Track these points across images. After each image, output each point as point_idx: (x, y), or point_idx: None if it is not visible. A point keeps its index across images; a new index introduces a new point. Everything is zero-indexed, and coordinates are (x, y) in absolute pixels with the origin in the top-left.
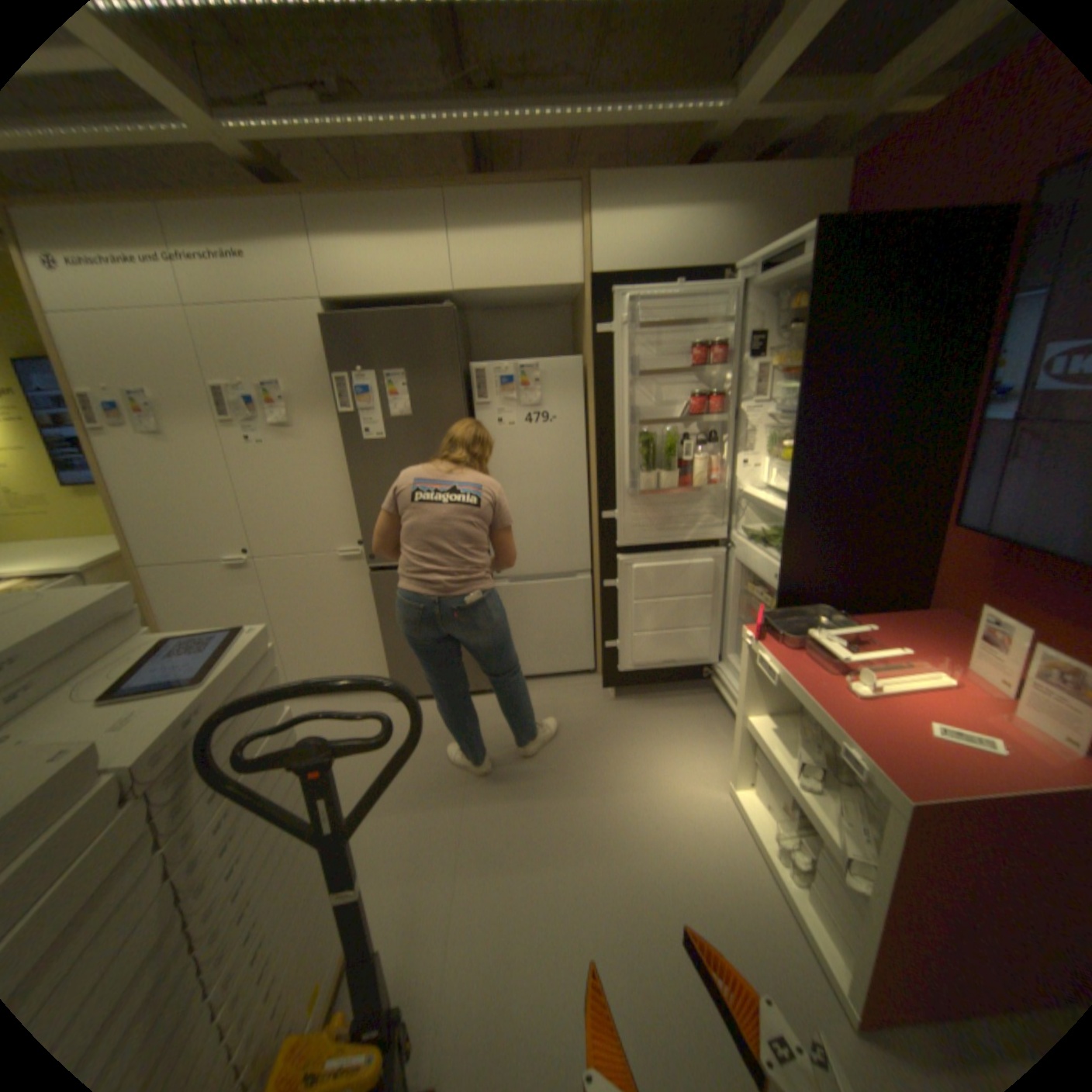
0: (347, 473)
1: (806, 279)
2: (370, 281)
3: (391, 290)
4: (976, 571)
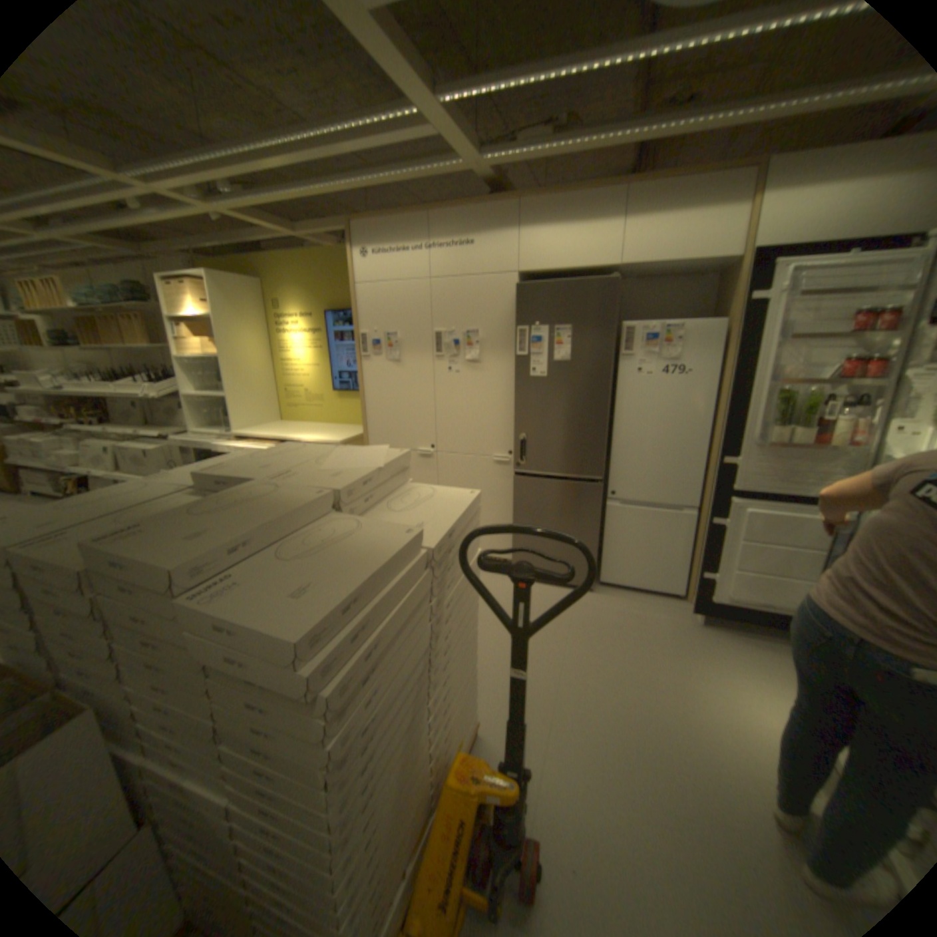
0: (511, 401)
1: None
2: (556, 258)
3: (571, 265)
4: None
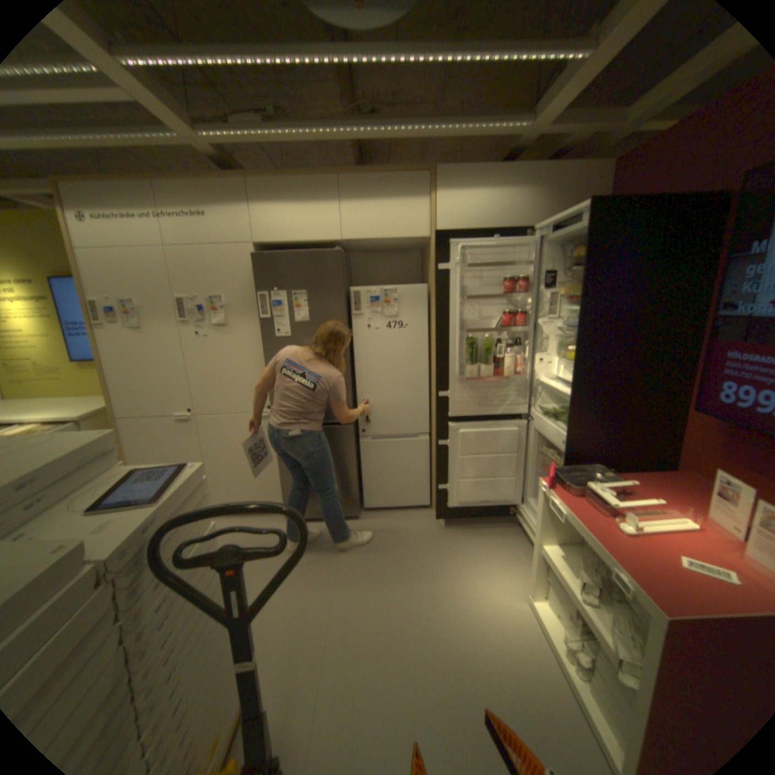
0: (263, 359)
1: (583, 237)
2: (286, 232)
3: (300, 238)
4: (711, 444)
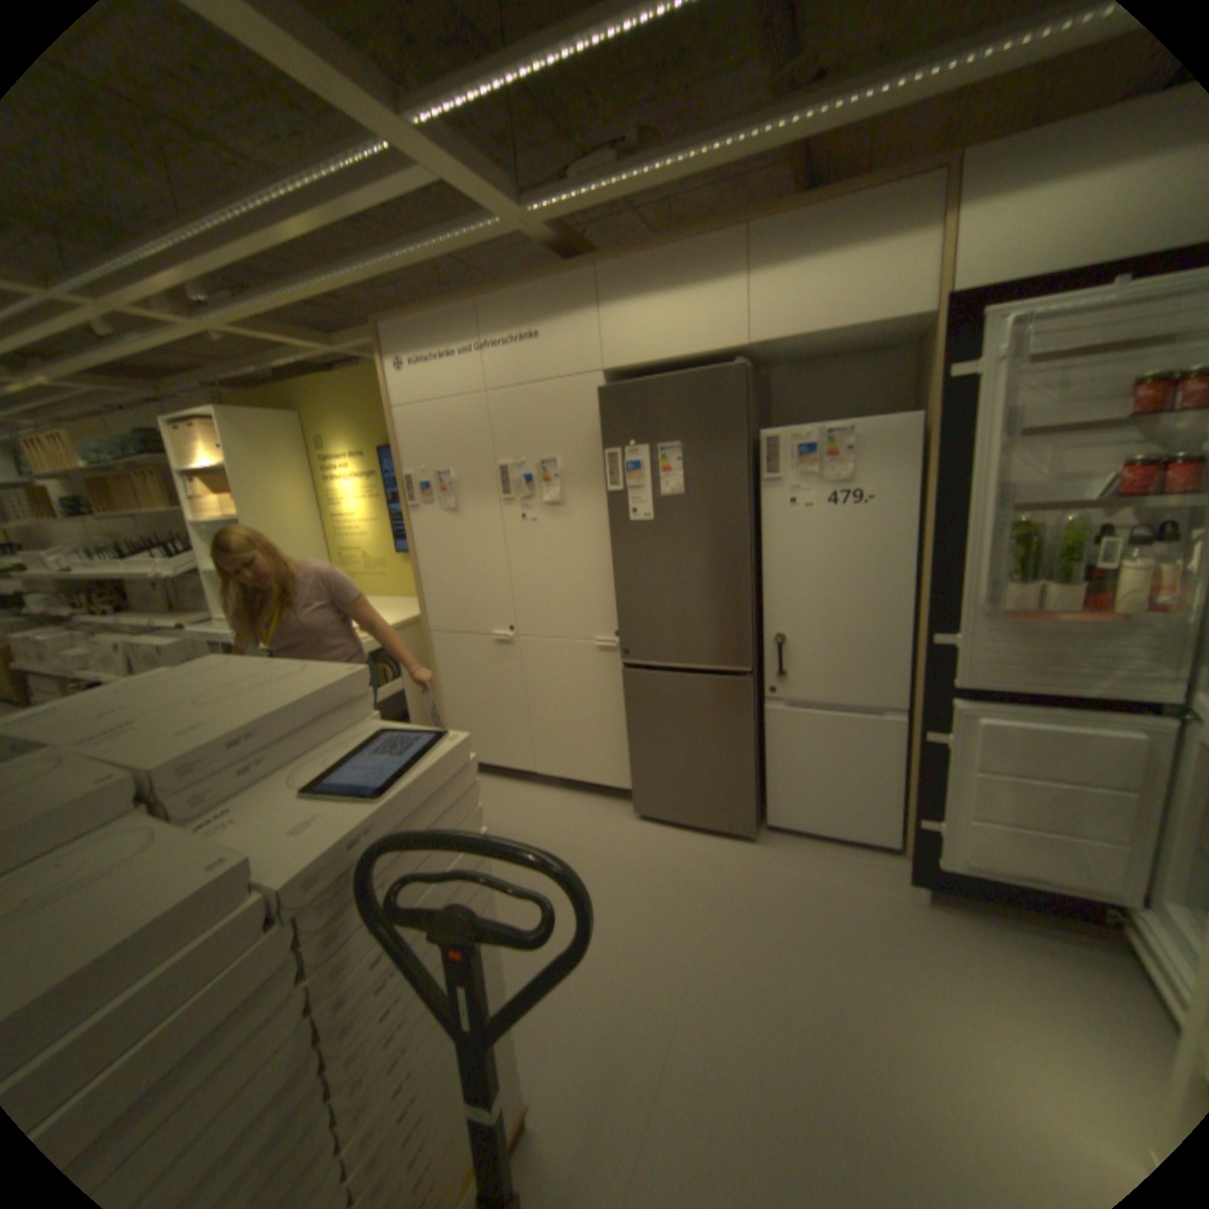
0: (611, 557)
1: None
2: (654, 344)
3: (676, 352)
4: None
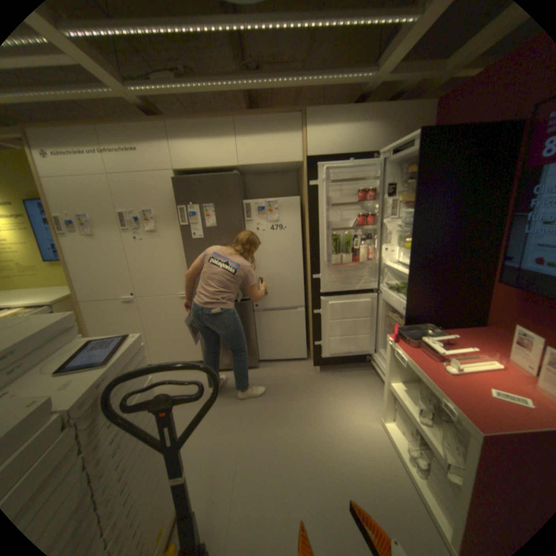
0: (184, 255)
1: (415, 157)
2: (197, 161)
3: (207, 165)
4: (511, 306)
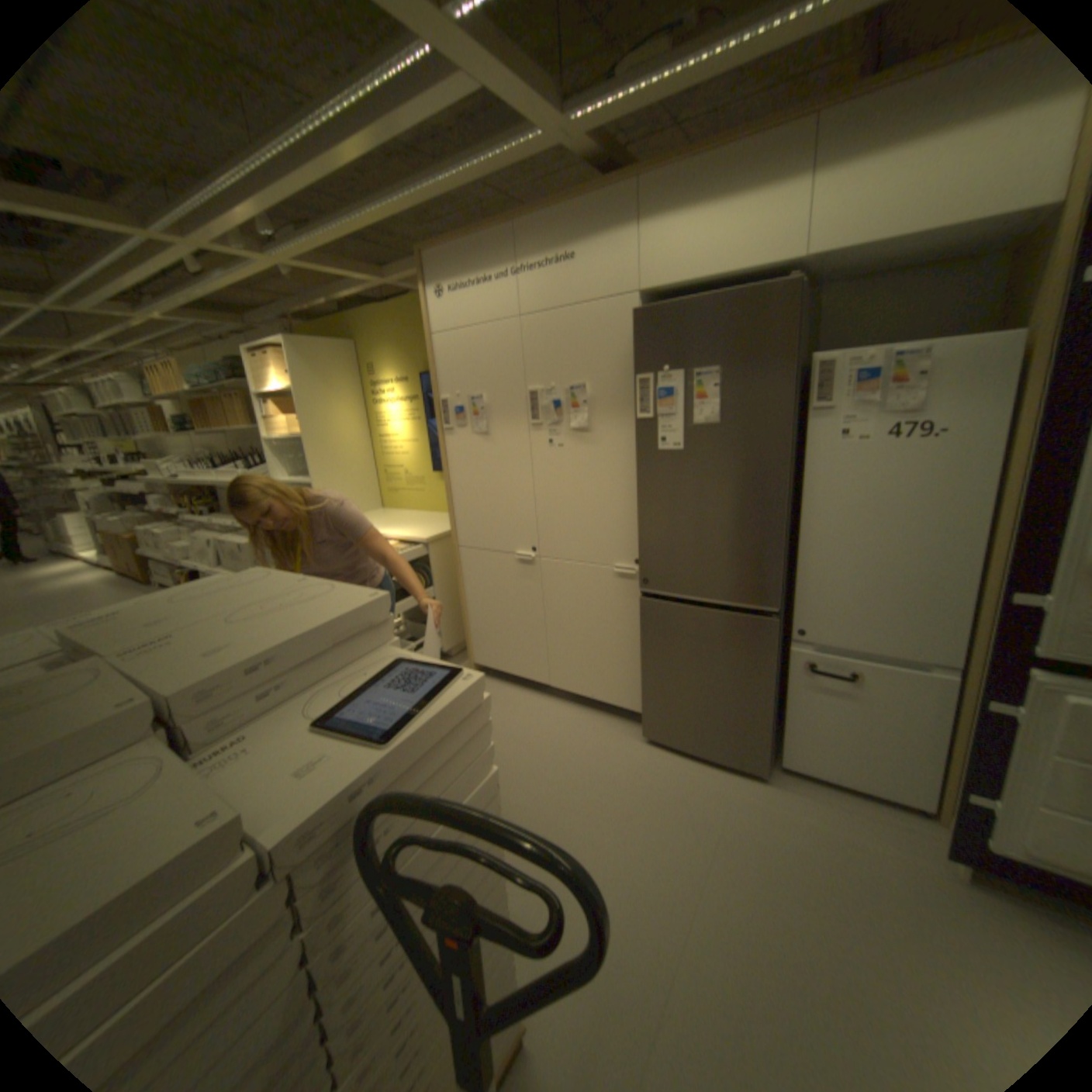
0: (636, 485)
1: None
2: (697, 261)
3: (721, 268)
4: None
